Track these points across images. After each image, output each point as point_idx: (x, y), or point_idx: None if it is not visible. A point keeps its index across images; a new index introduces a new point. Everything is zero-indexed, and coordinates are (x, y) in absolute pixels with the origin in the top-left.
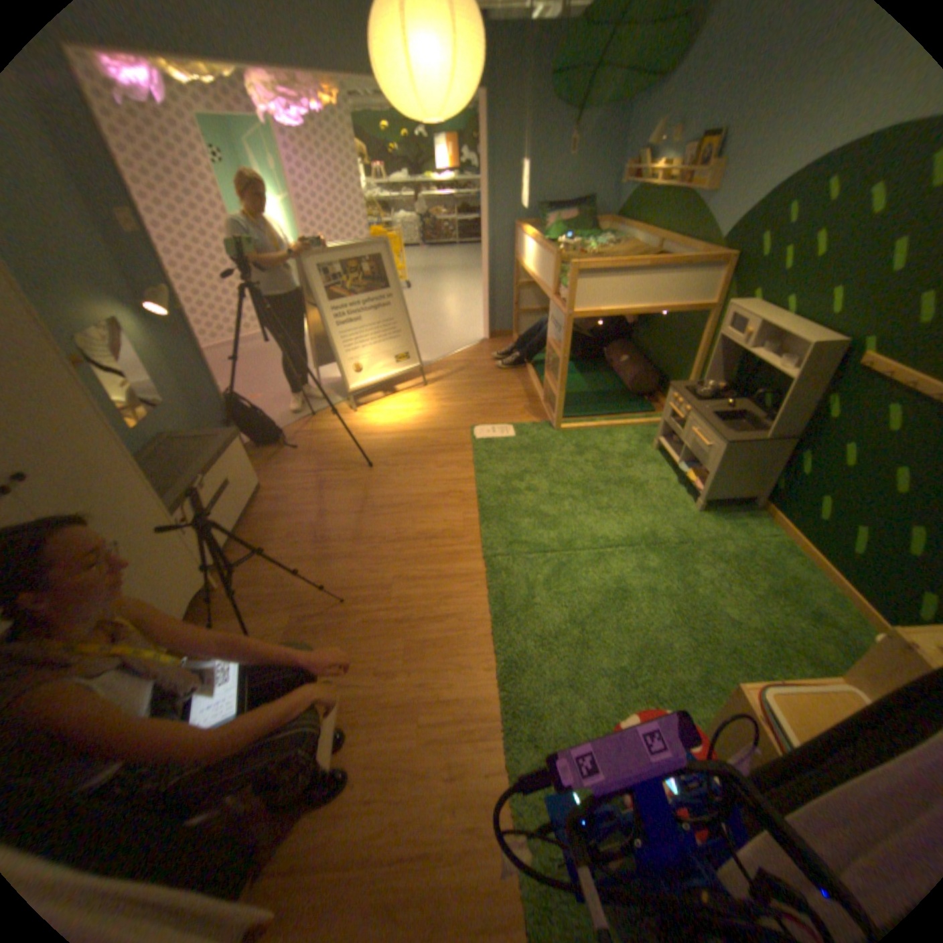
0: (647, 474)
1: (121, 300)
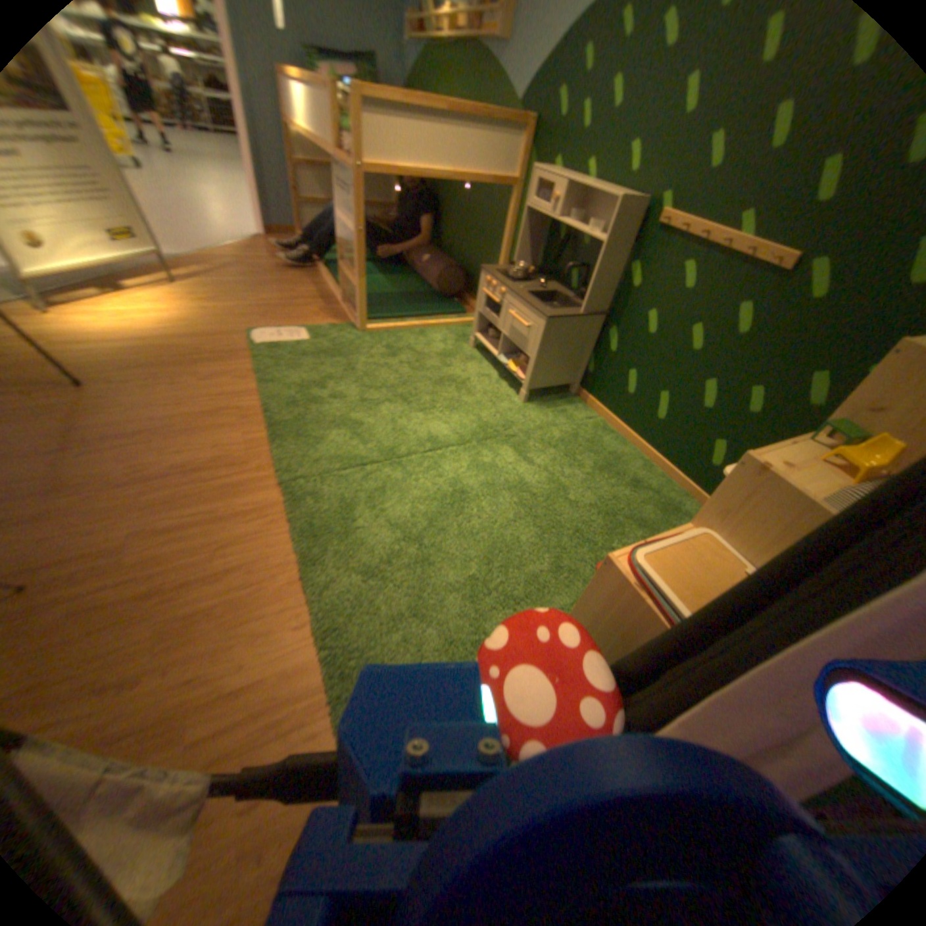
0: (469, 370)
1: None
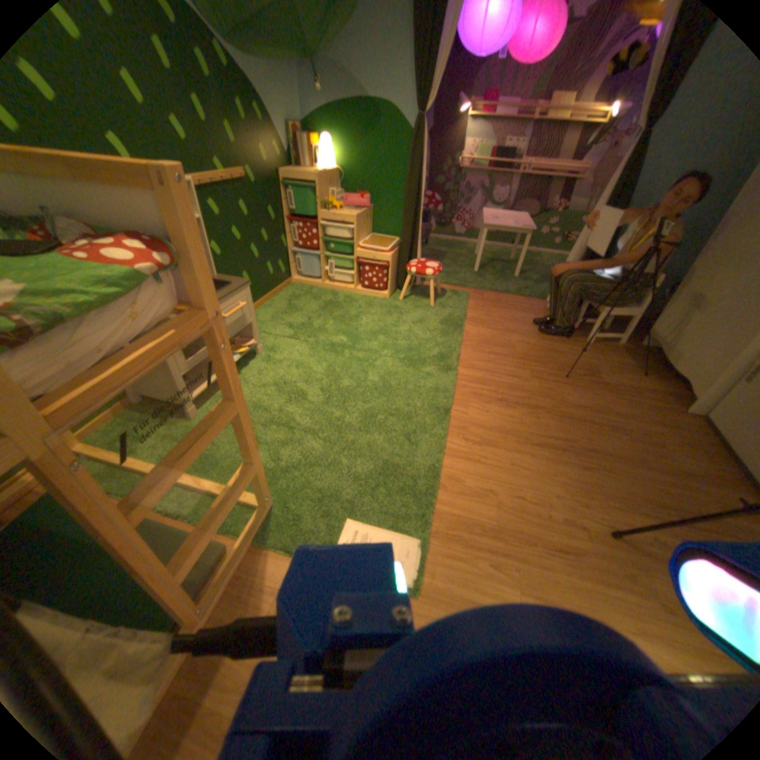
0: None
1: None
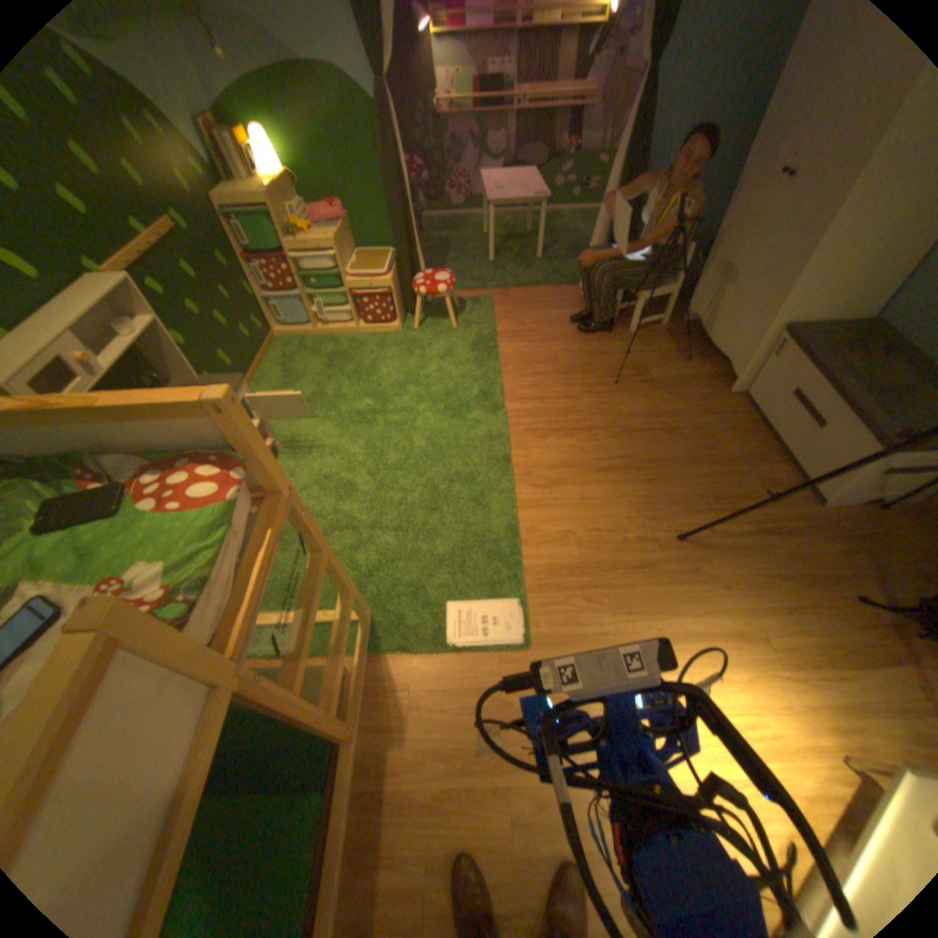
0: None
1: None
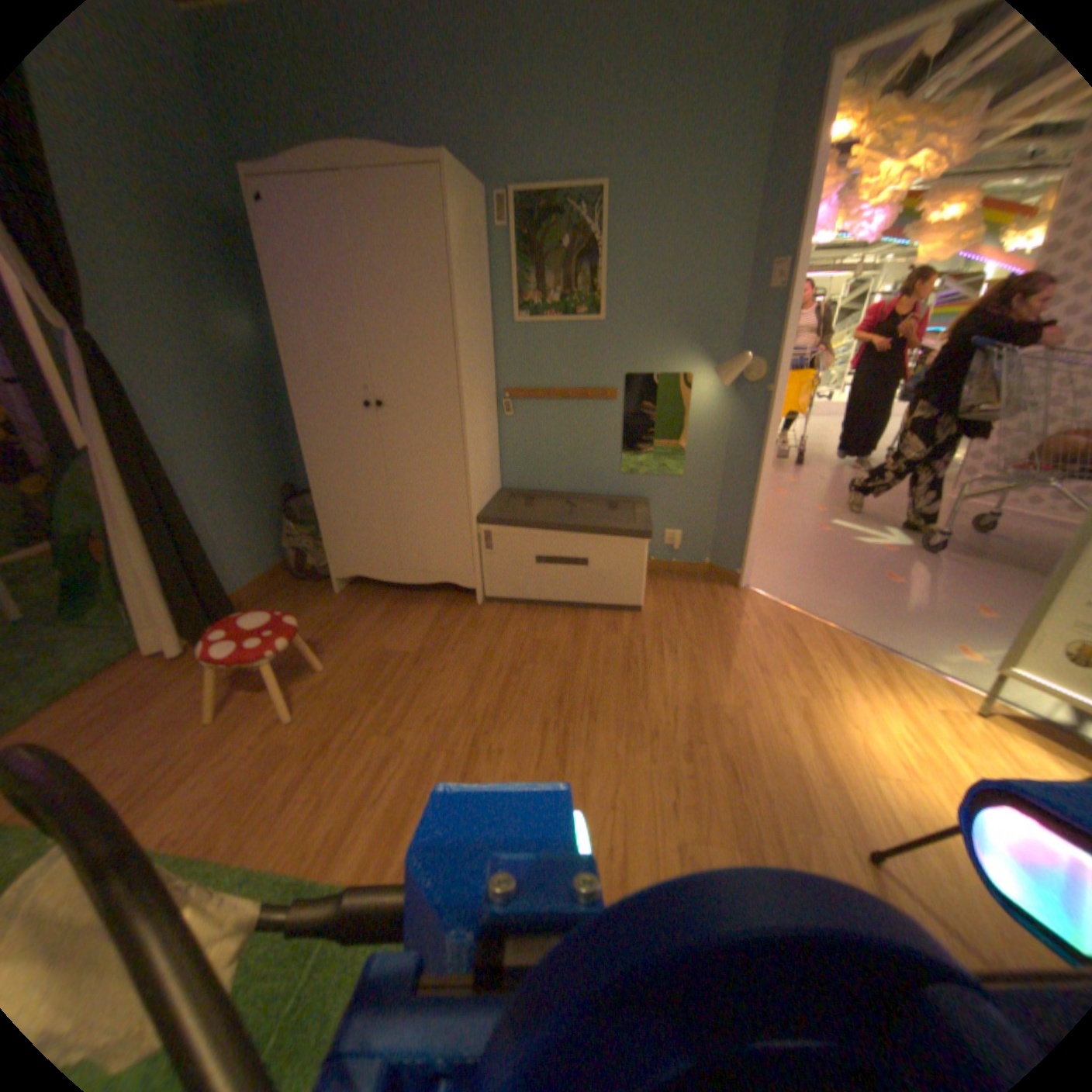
0: None
1: (715, 359)
